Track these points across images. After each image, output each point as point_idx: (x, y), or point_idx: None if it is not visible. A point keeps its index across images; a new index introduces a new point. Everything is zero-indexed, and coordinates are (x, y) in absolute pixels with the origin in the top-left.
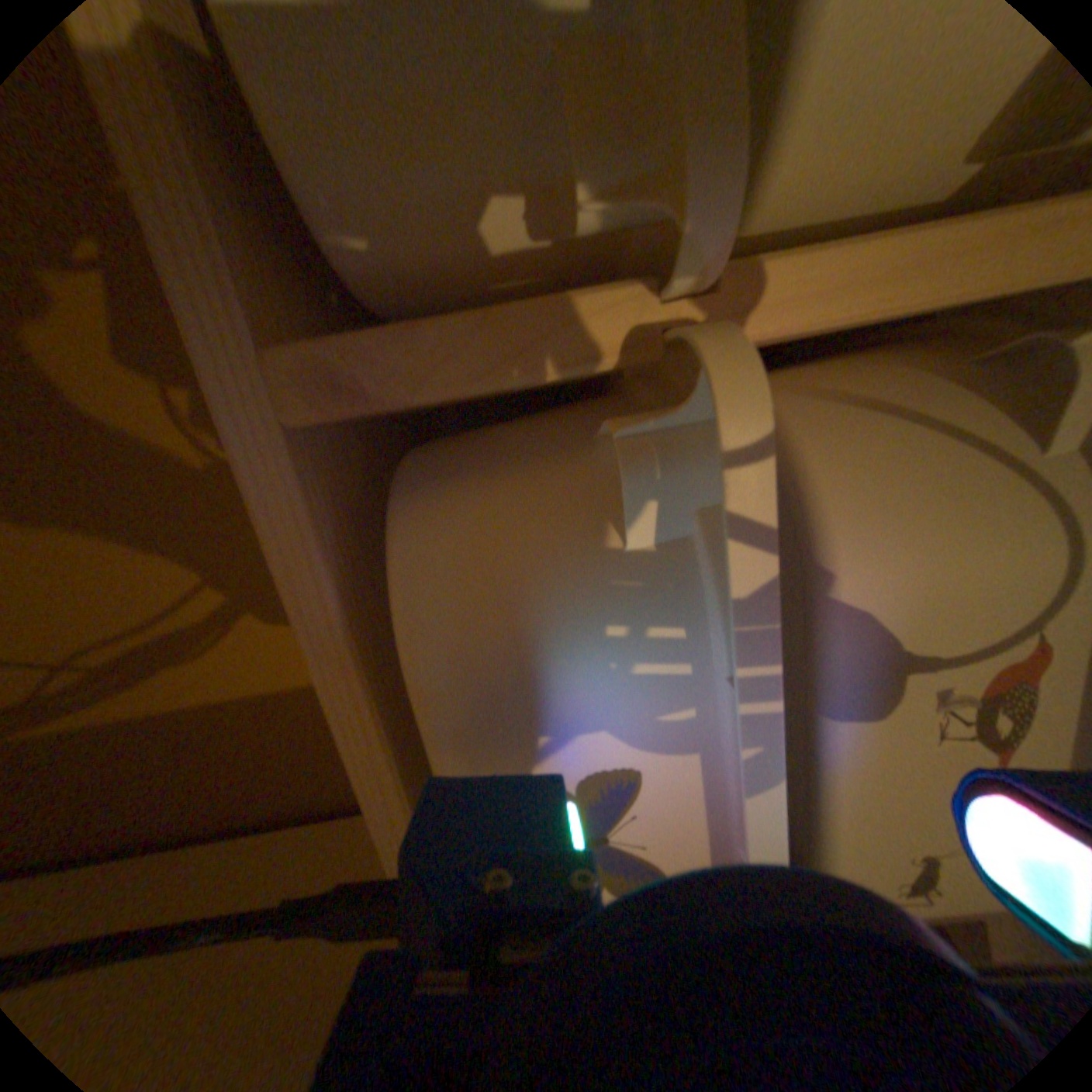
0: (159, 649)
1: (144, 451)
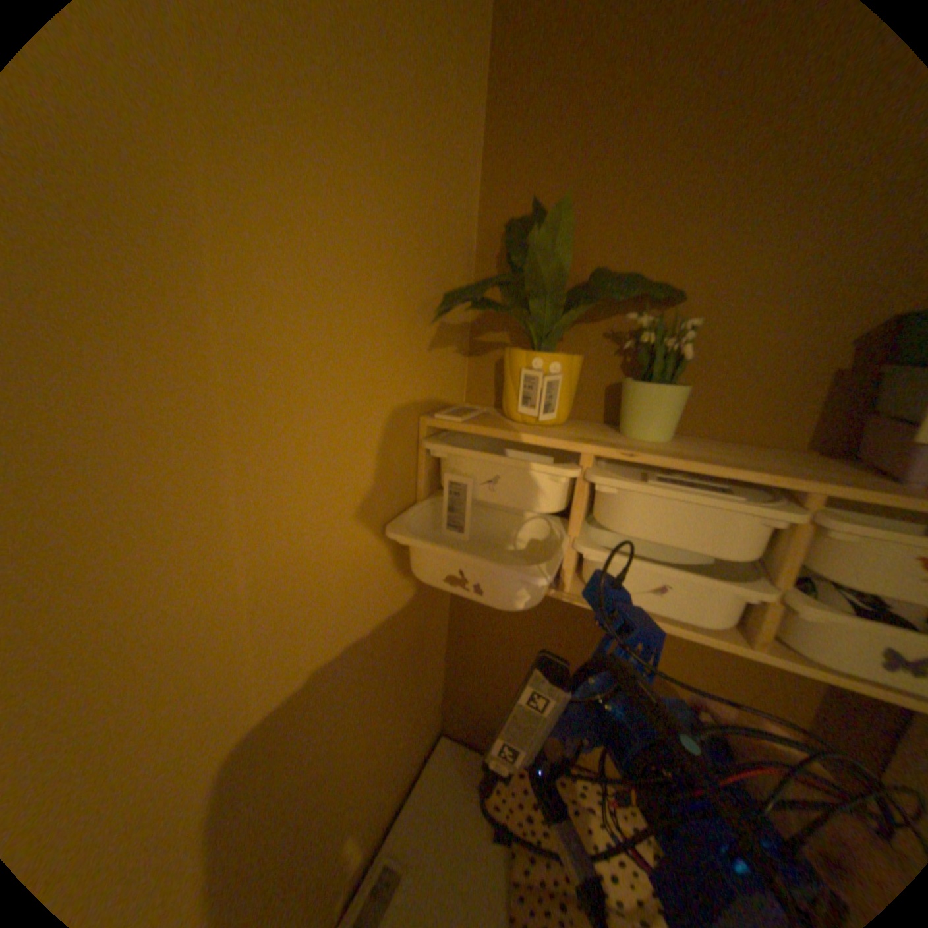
0: (783, 704)
1: (710, 659)
